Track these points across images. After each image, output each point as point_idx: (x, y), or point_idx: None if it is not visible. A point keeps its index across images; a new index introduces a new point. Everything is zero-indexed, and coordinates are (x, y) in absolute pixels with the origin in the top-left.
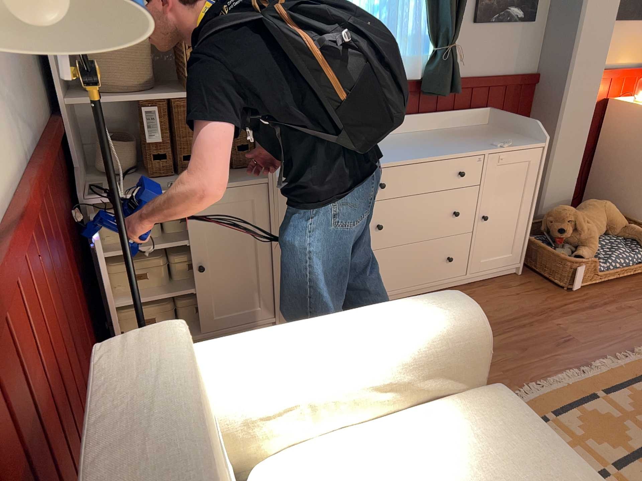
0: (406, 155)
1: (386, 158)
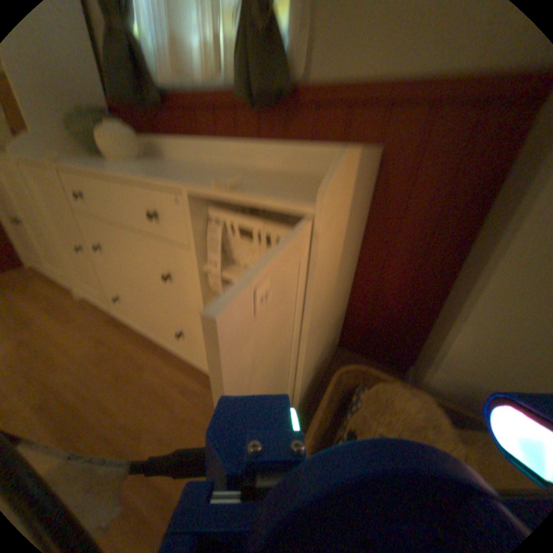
0: (117, 165)
1: (99, 163)
